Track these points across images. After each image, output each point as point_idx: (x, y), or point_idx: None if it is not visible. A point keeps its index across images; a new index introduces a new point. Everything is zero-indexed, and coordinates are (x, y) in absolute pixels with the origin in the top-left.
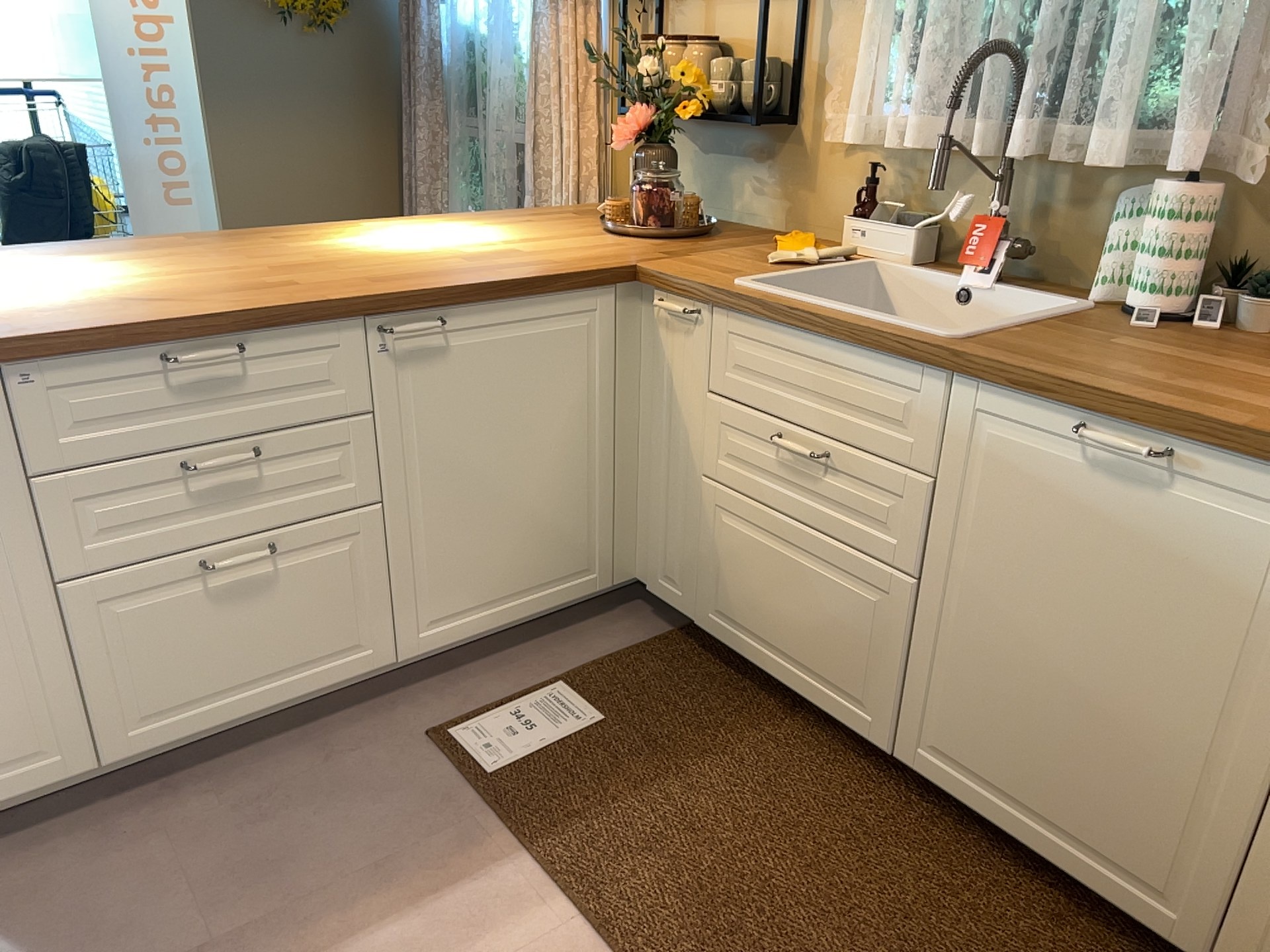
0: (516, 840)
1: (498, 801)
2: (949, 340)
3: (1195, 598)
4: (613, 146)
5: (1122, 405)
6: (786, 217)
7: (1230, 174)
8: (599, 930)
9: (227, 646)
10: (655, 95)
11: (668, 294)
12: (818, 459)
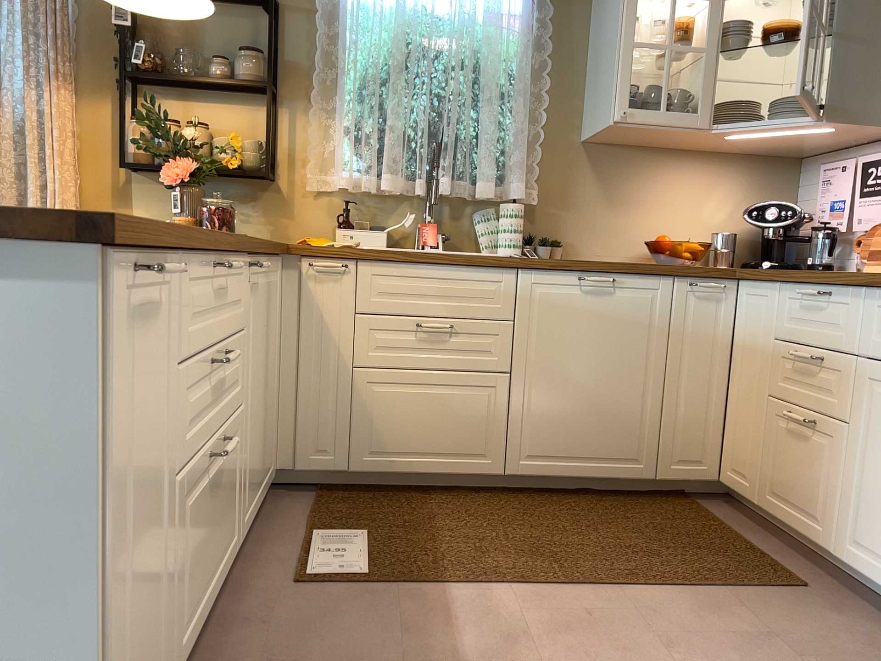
0: (432, 586)
1: (393, 581)
2: (510, 255)
3: (631, 331)
4: (167, 183)
5: (597, 264)
6: (274, 234)
7: (522, 200)
8: (522, 585)
9: (204, 543)
10: (190, 152)
11: (316, 260)
12: (447, 330)
